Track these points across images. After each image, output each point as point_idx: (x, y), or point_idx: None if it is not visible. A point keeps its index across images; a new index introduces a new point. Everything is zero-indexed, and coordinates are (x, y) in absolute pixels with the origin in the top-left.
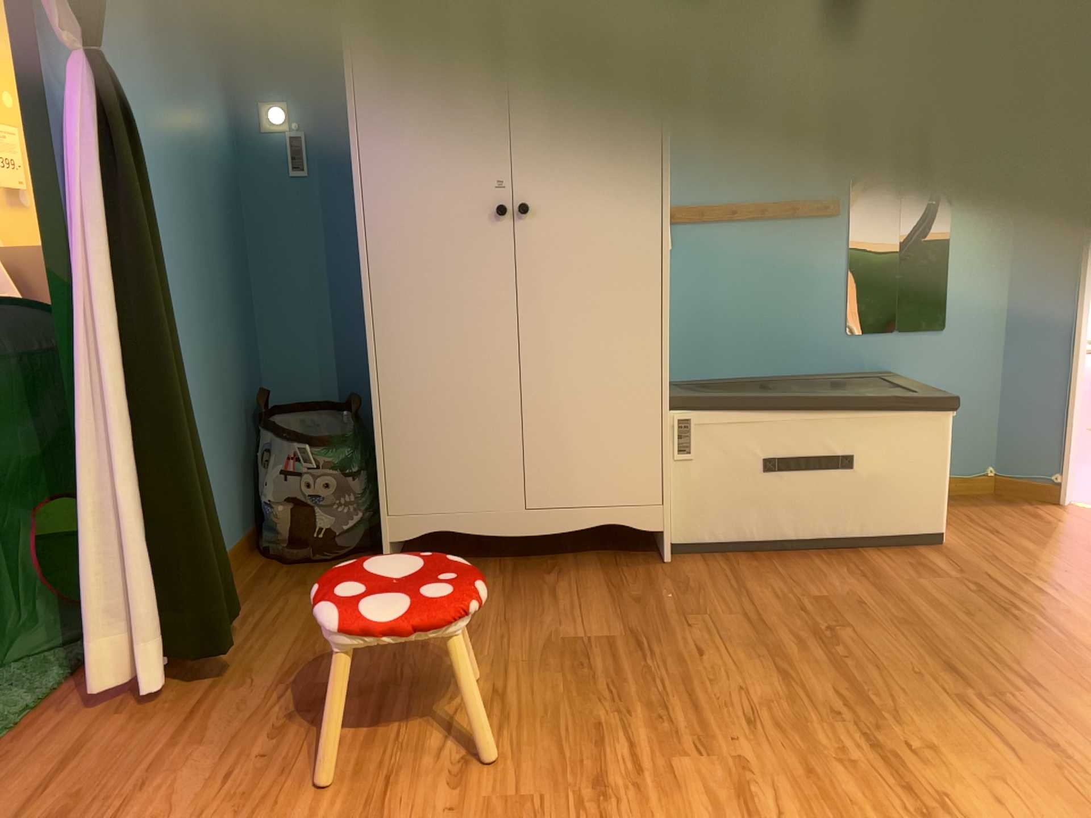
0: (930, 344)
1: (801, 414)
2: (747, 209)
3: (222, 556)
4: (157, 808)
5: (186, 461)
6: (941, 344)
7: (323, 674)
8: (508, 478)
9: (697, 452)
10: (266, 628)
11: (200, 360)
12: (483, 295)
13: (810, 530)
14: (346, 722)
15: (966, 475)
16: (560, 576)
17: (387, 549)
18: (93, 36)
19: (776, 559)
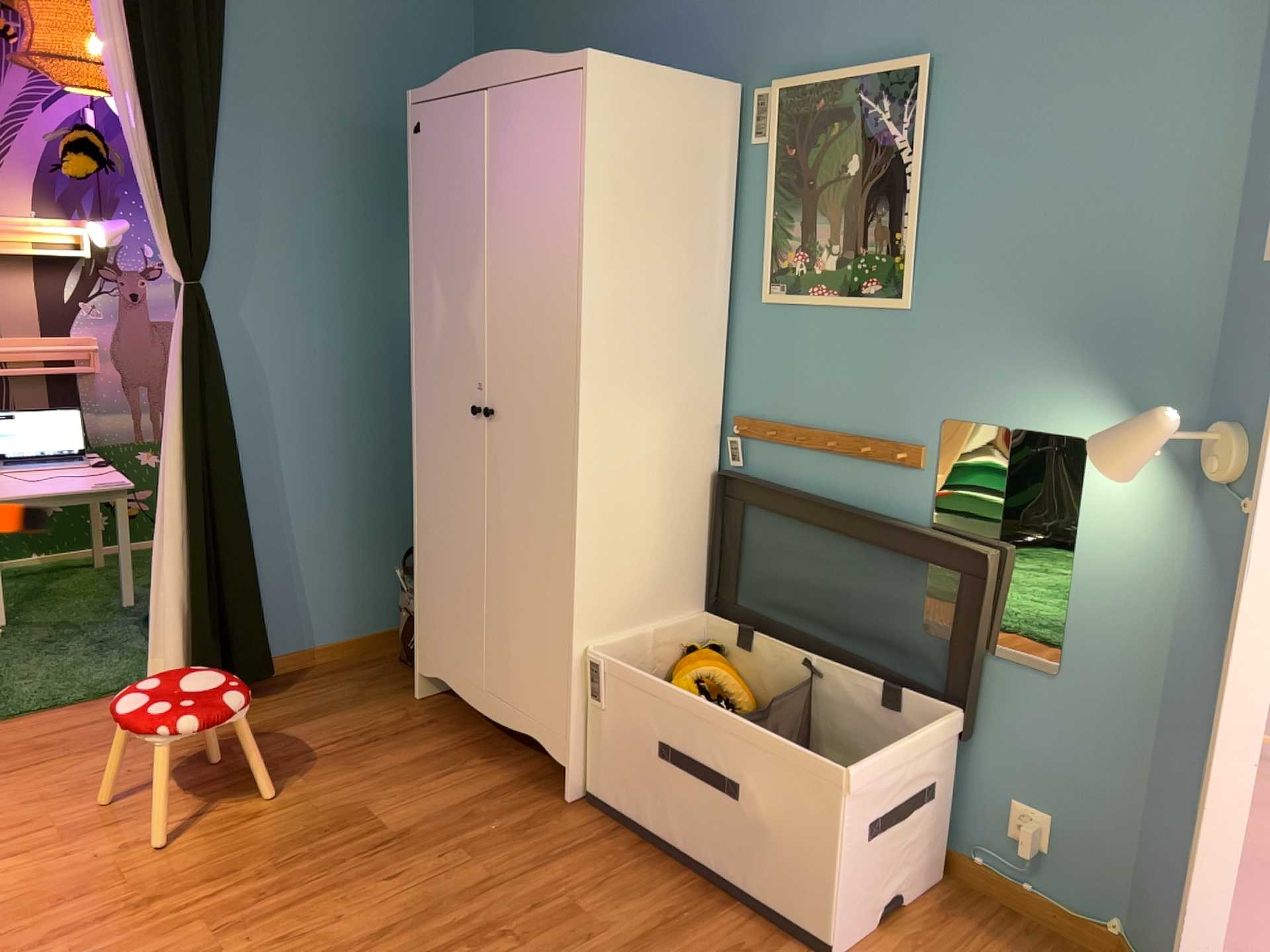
0: (1036, 687)
1: (697, 706)
2: (818, 437)
3: (254, 638)
4: (53, 775)
5: (223, 563)
6: (1052, 693)
7: (237, 750)
8: (477, 657)
9: (613, 703)
10: (284, 703)
11: (353, 484)
12: (469, 483)
13: (701, 848)
14: (180, 785)
15: (1075, 909)
16: (481, 768)
17: (419, 682)
18: (189, 271)
19: (654, 859)
